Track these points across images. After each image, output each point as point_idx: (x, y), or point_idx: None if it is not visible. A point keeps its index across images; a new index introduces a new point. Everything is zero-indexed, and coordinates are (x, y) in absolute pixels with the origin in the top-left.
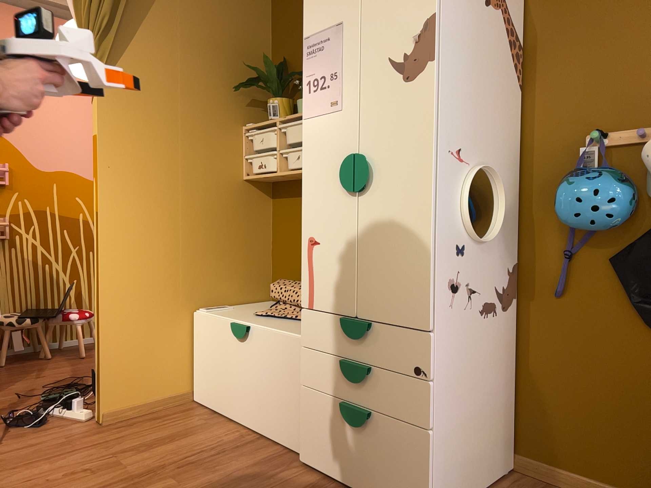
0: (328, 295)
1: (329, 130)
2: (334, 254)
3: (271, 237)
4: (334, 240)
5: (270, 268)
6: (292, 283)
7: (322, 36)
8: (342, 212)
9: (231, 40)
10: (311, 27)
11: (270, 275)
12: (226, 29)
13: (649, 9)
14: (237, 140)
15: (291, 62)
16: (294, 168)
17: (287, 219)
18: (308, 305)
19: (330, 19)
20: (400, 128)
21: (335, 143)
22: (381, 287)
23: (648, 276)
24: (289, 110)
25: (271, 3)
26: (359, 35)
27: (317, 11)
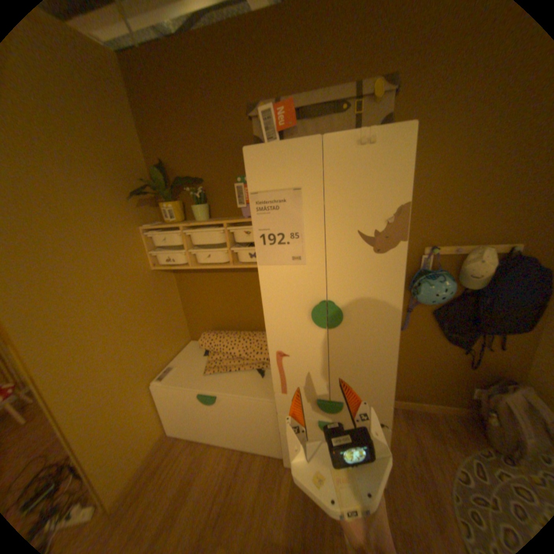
0: (301, 387)
1: (292, 278)
2: (305, 364)
3: (180, 299)
4: (304, 355)
5: (185, 320)
6: (218, 337)
7: (275, 195)
8: (312, 339)
9: (104, 145)
10: (258, 183)
11: (186, 324)
12: (95, 134)
13: (471, 173)
14: (138, 240)
15: (169, 164)
16: (208, 265)
17: (193, 288)
18: (282, 391)
19: (283, 180)
20: (370, 287)
21: (300, 289)
22: (351, 385)
23: (454, 322)
24: (182, 211)
25: (128, 99)
26: (322, 204)
27: (264, 168)
